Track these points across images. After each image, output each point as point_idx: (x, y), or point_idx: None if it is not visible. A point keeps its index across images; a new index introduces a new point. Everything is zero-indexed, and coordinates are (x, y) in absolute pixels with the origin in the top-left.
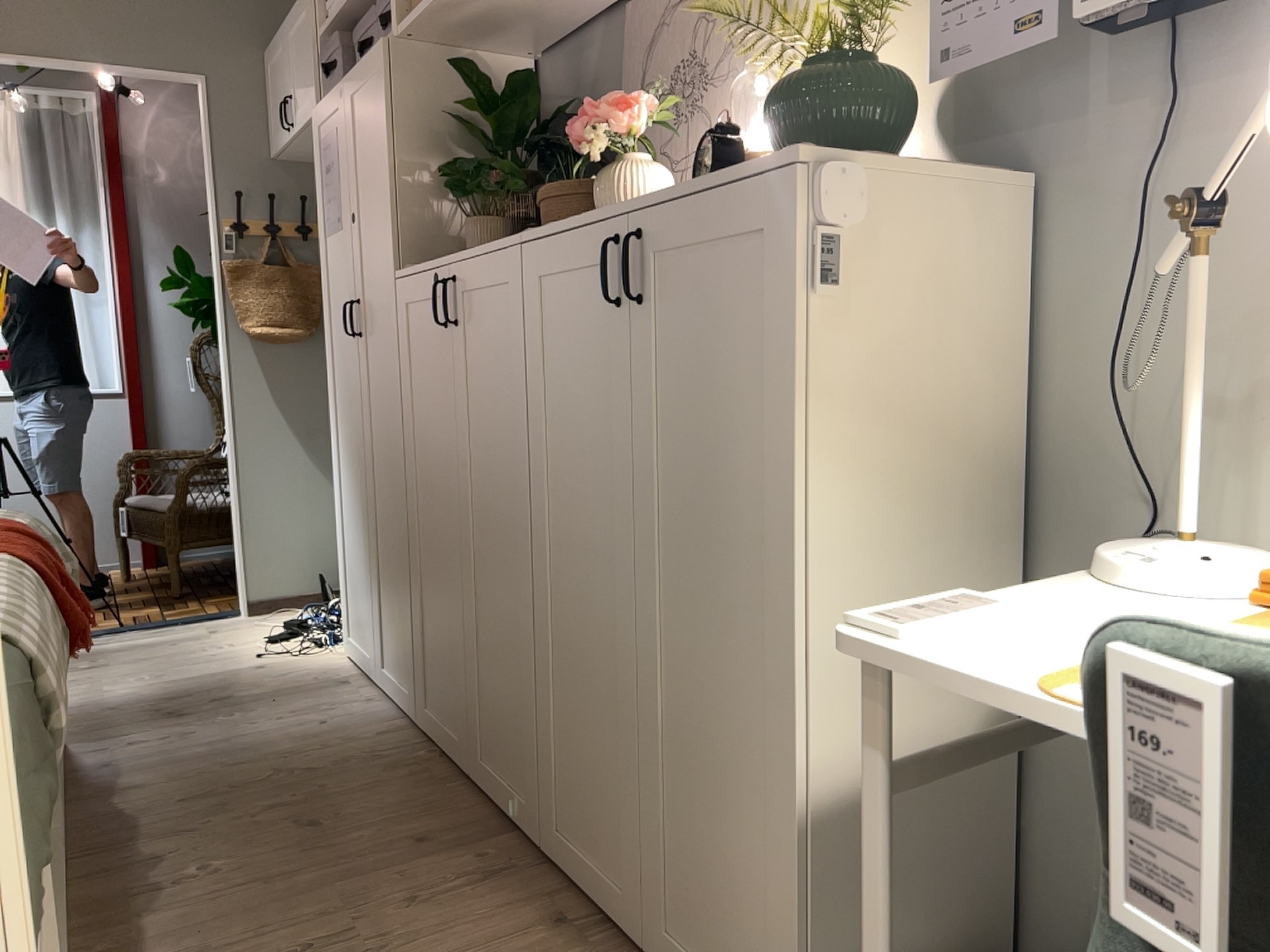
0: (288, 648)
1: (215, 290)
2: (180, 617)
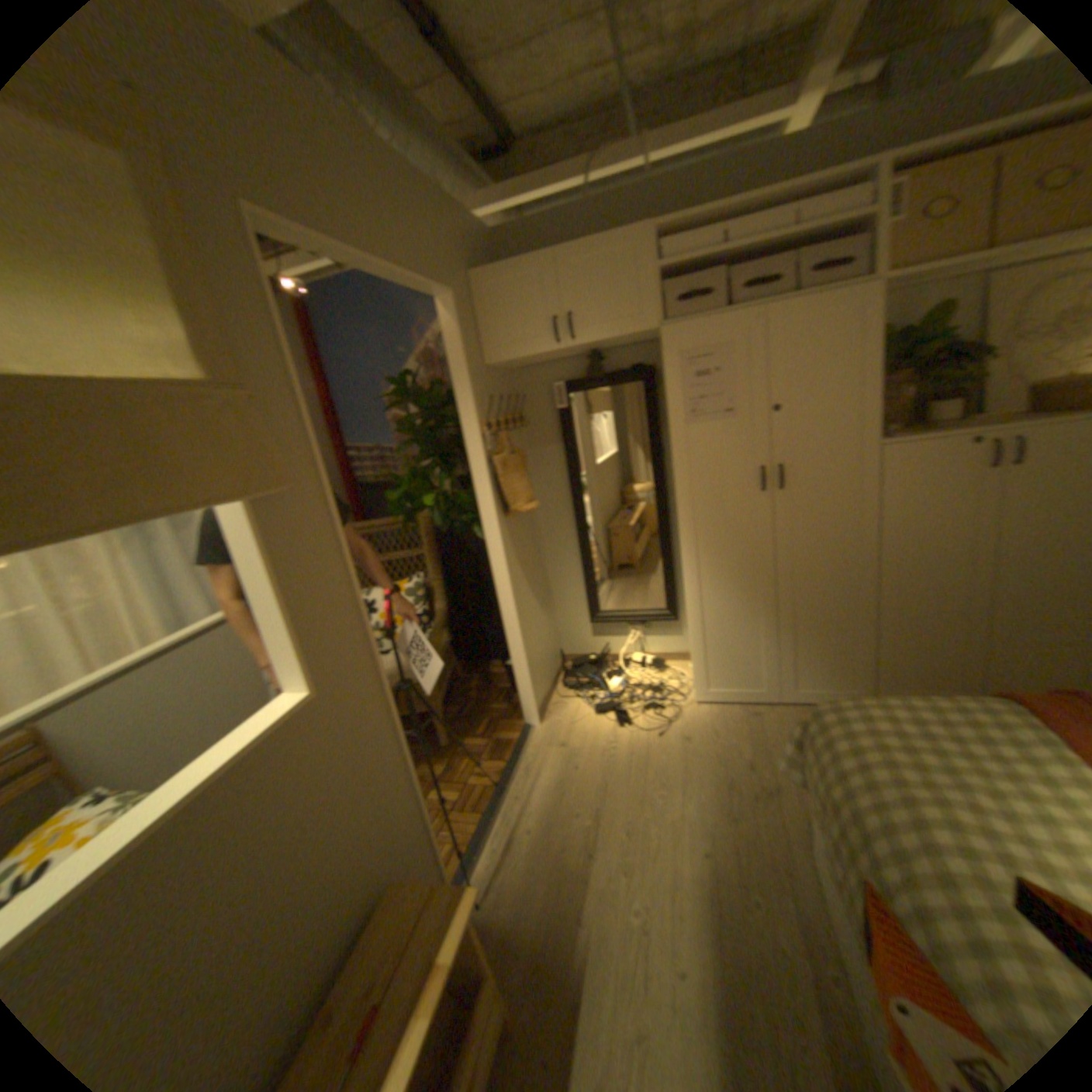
0: (650, 723)
1: (478, 486)
2: (512, 755)
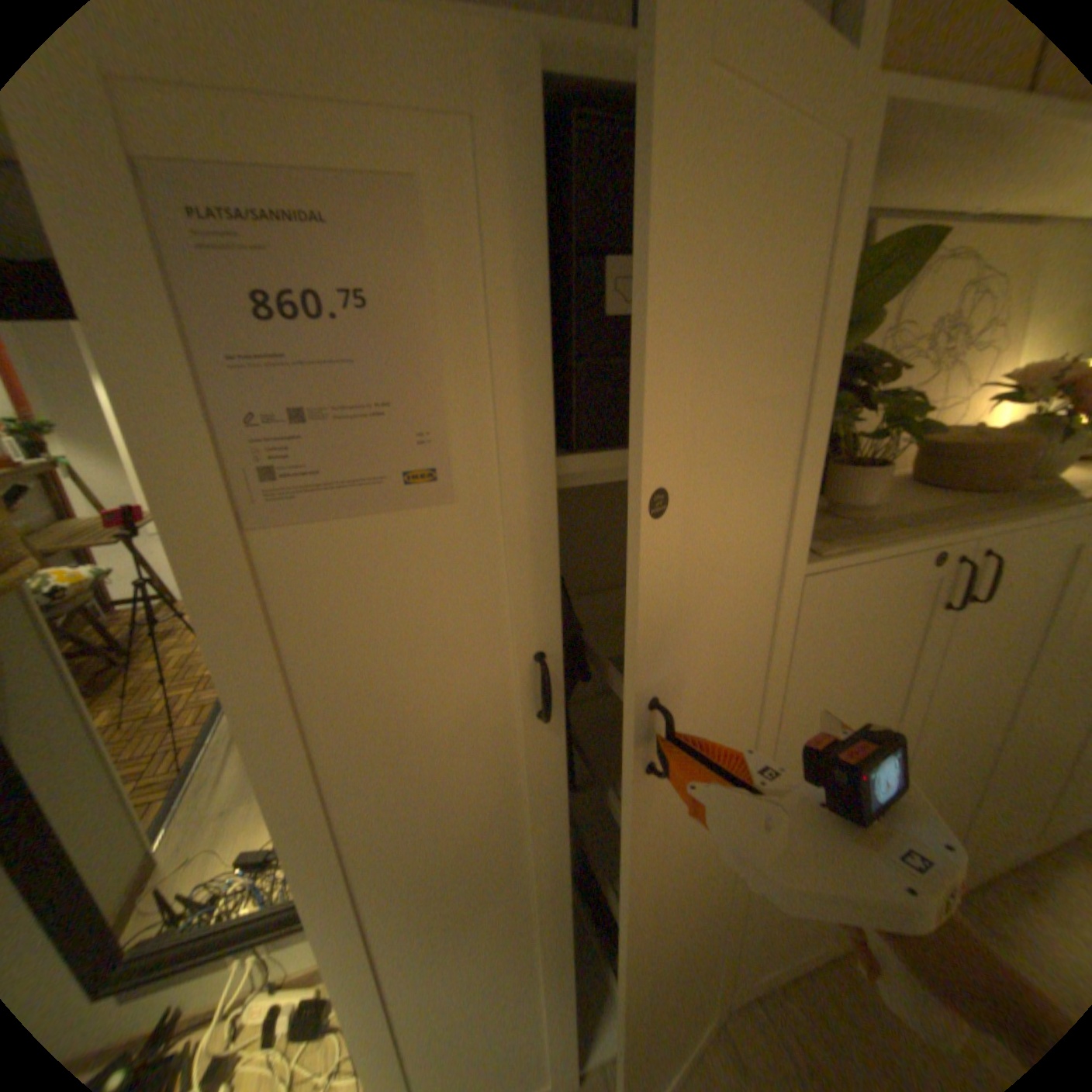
0: None
1: None
2: None
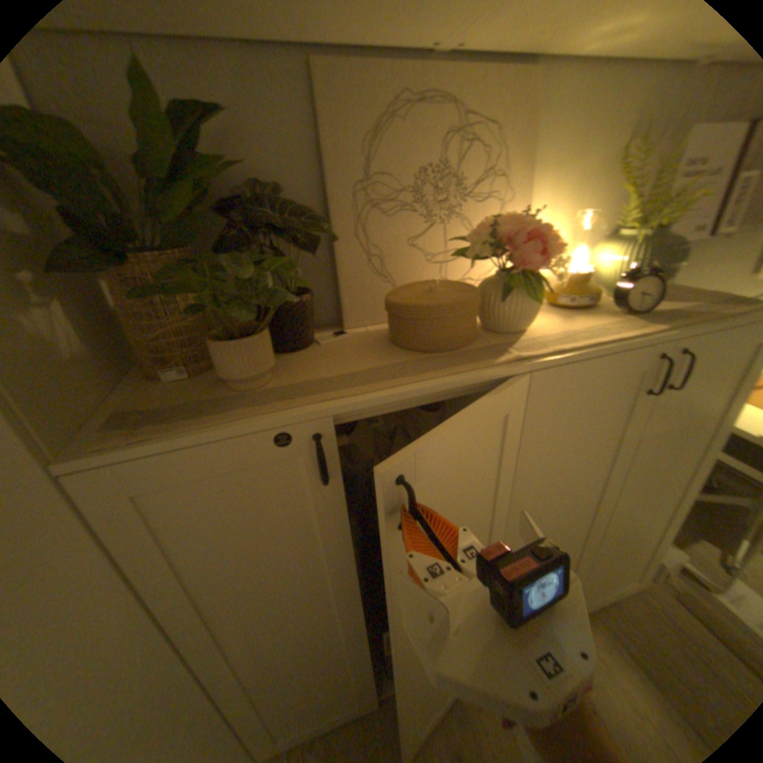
0: None
1: None
2: None
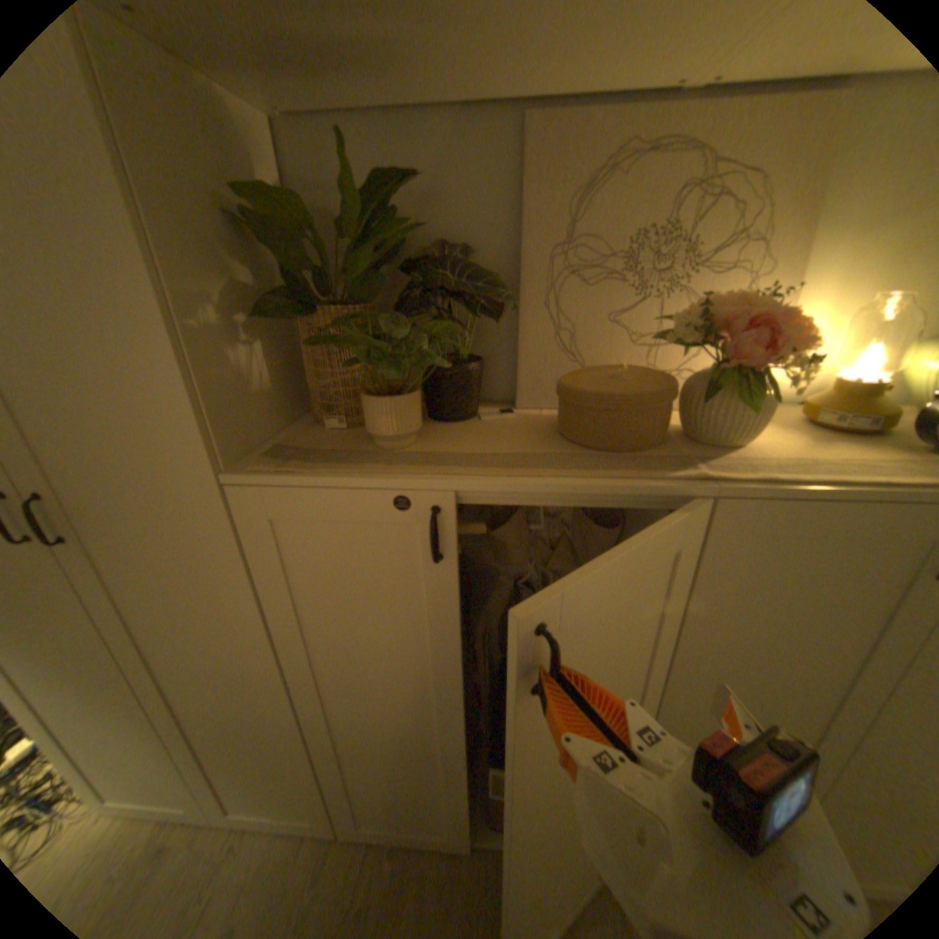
0: None
1: None
2: None
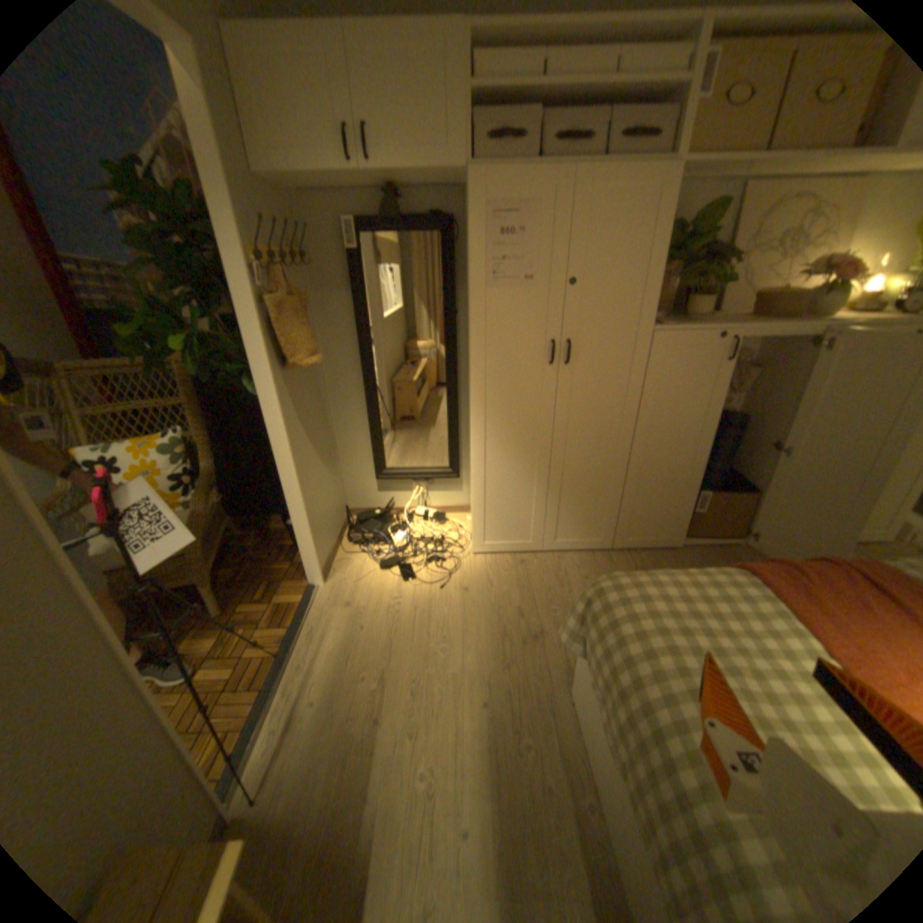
0: (432, 573)
1: (244, 328)
2: (293, 618)
